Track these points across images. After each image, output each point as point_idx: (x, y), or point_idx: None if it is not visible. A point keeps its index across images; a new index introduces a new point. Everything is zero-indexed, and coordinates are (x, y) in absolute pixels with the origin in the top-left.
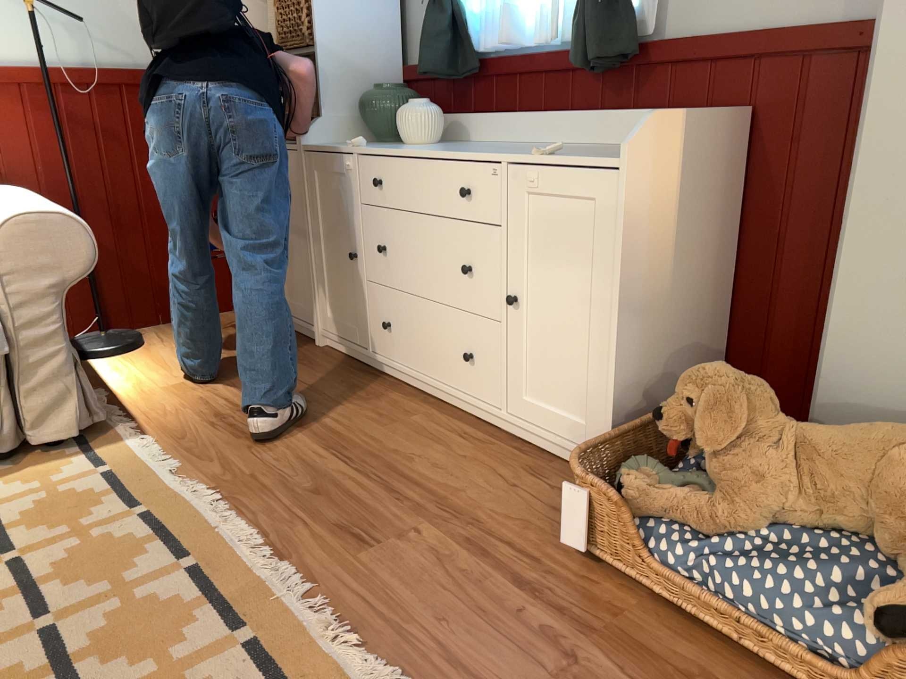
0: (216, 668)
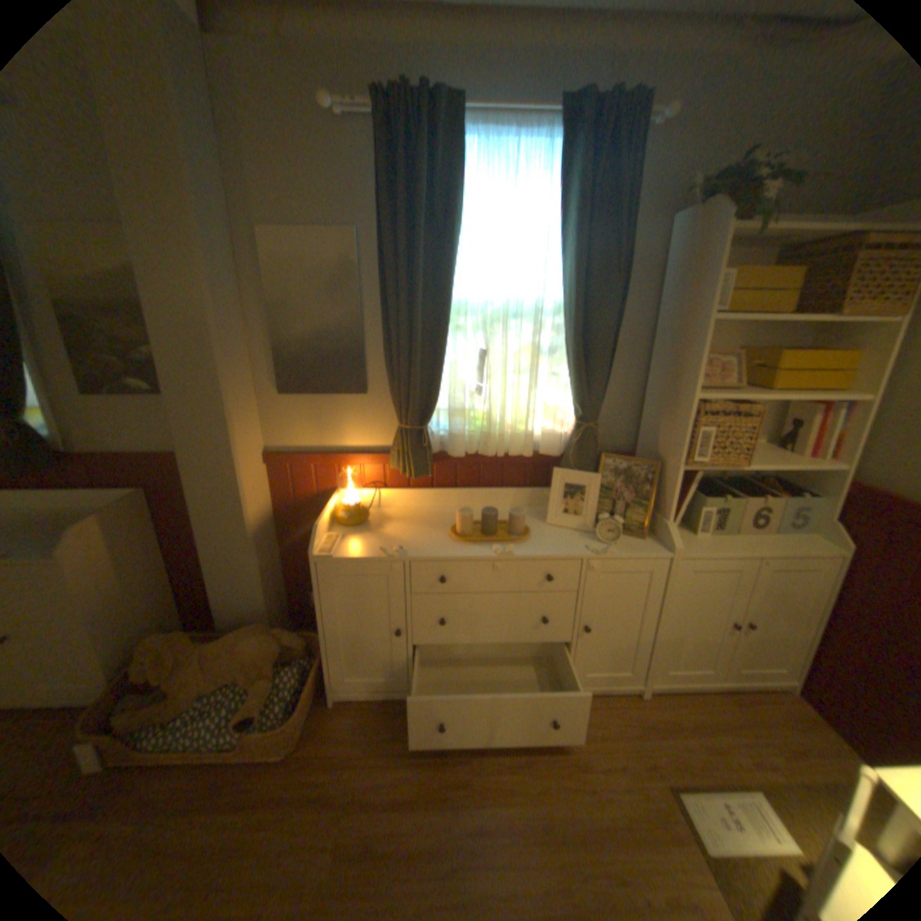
0: None
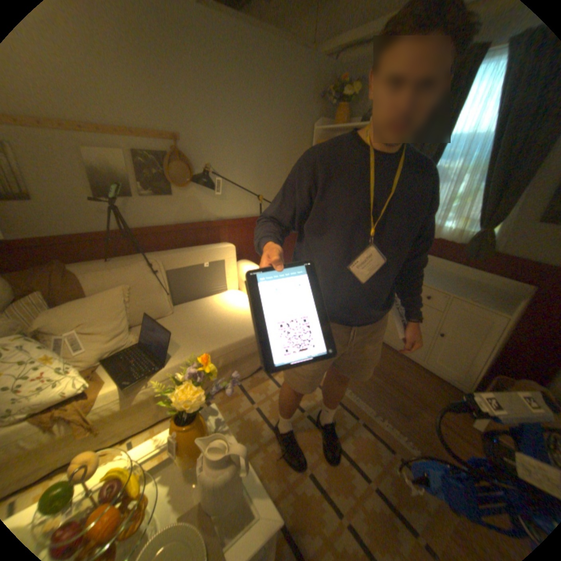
0: (398, 470)
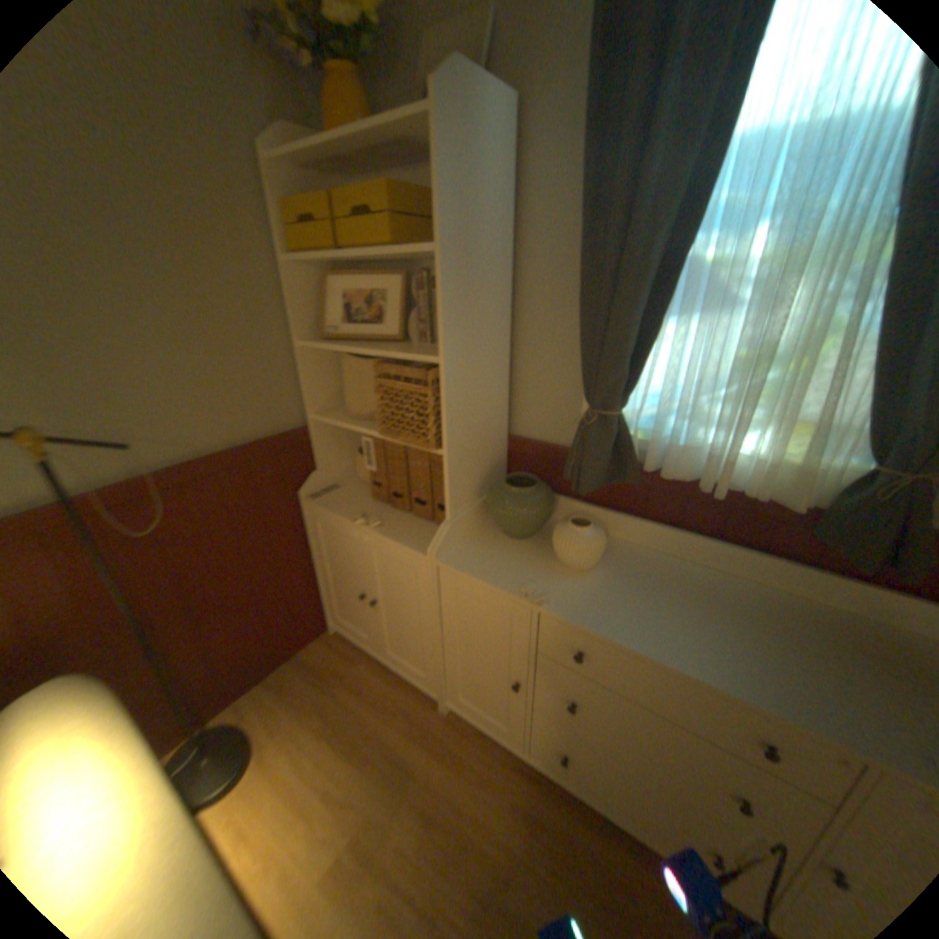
0: None
